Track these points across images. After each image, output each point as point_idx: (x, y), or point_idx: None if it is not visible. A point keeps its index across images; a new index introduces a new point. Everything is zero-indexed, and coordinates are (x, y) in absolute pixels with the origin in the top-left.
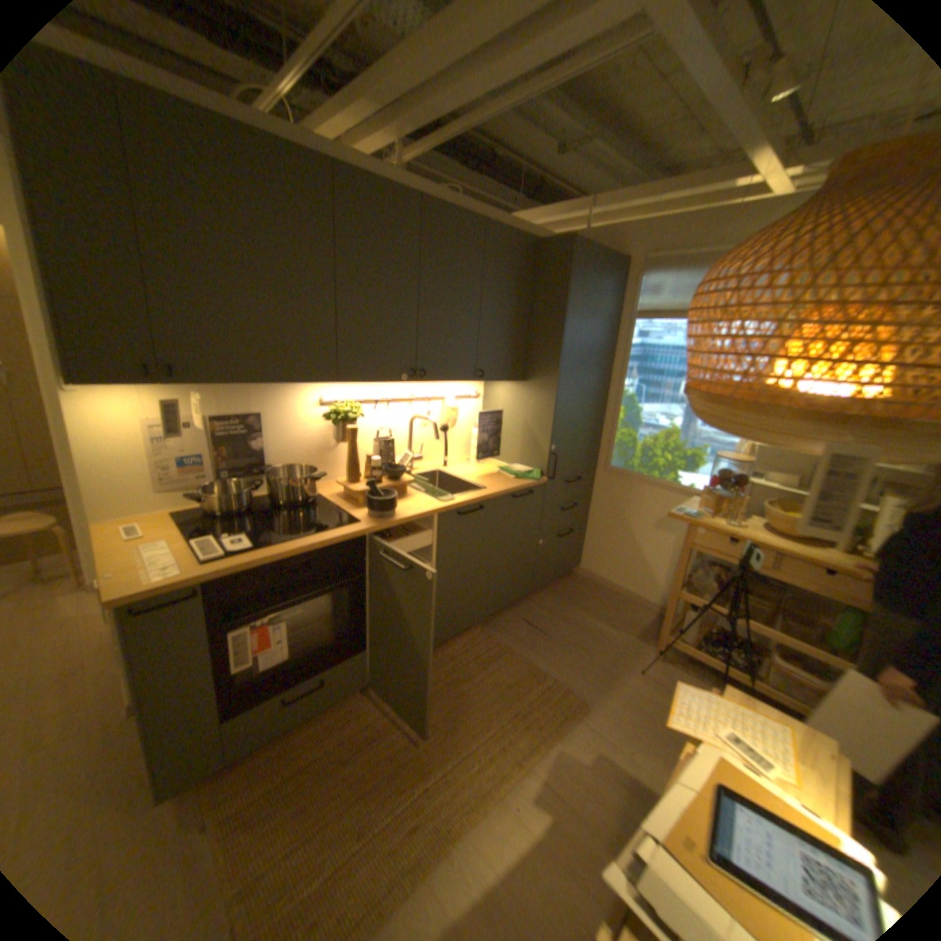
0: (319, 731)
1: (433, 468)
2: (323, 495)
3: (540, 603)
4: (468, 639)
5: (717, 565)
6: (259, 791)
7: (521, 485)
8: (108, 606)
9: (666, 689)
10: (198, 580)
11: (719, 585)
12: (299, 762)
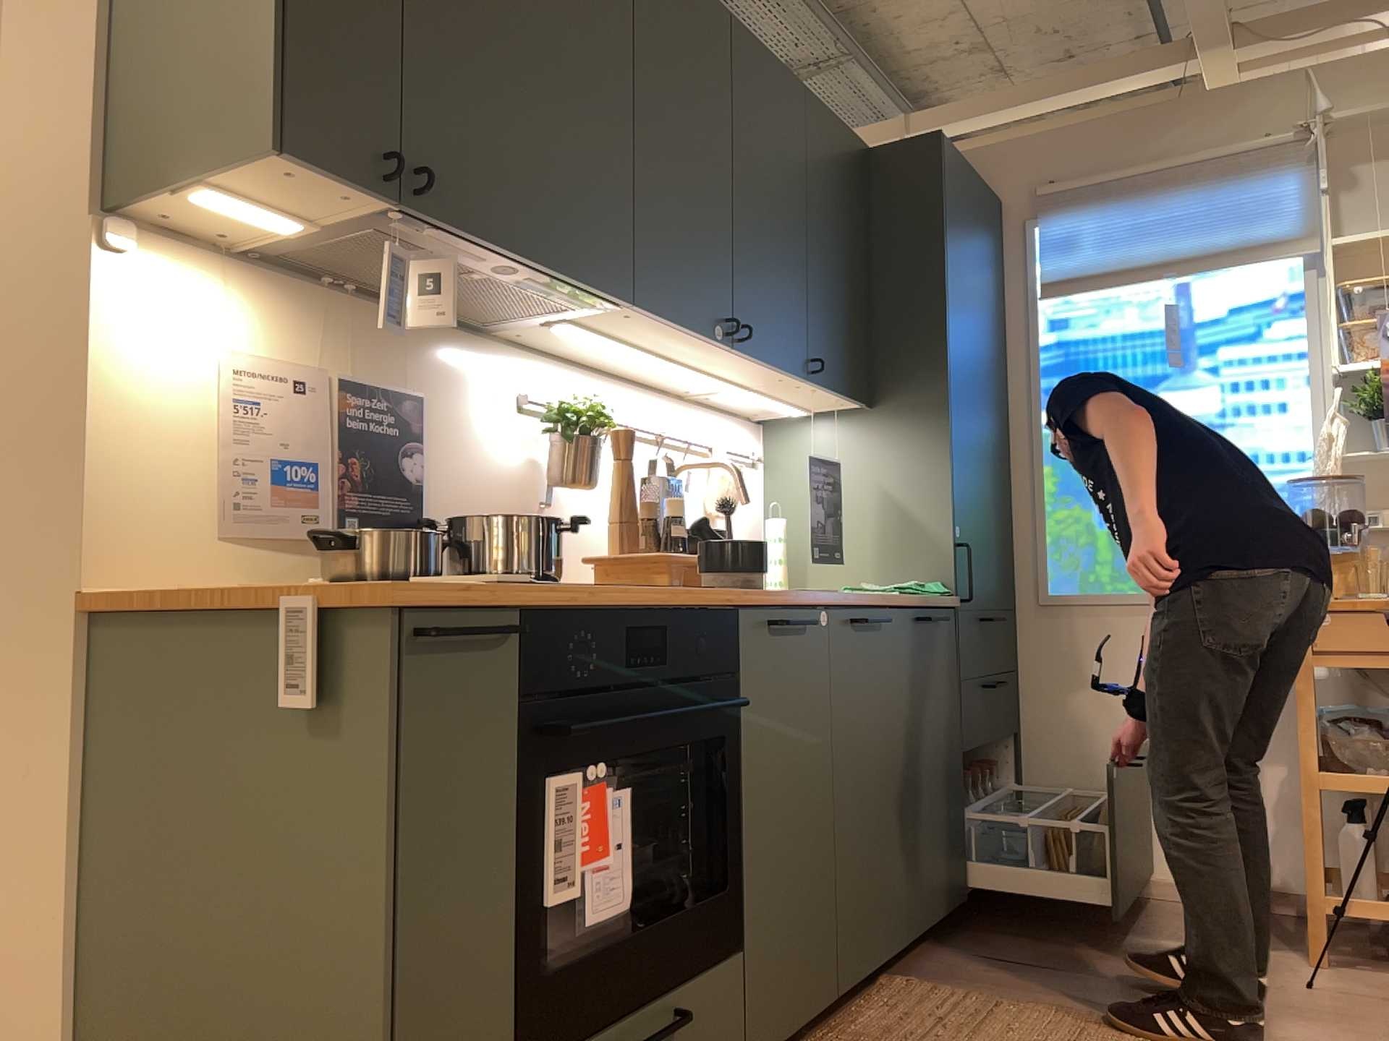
0: None
1: None
2: None
3: (992, 928)
4: (893, 996)
5: (1355, 717)
6: None
7: (926, 600)
8: (395, 593)
9: (1379, 999)
10: (523, 594)
11: (1386, 739)
12: None
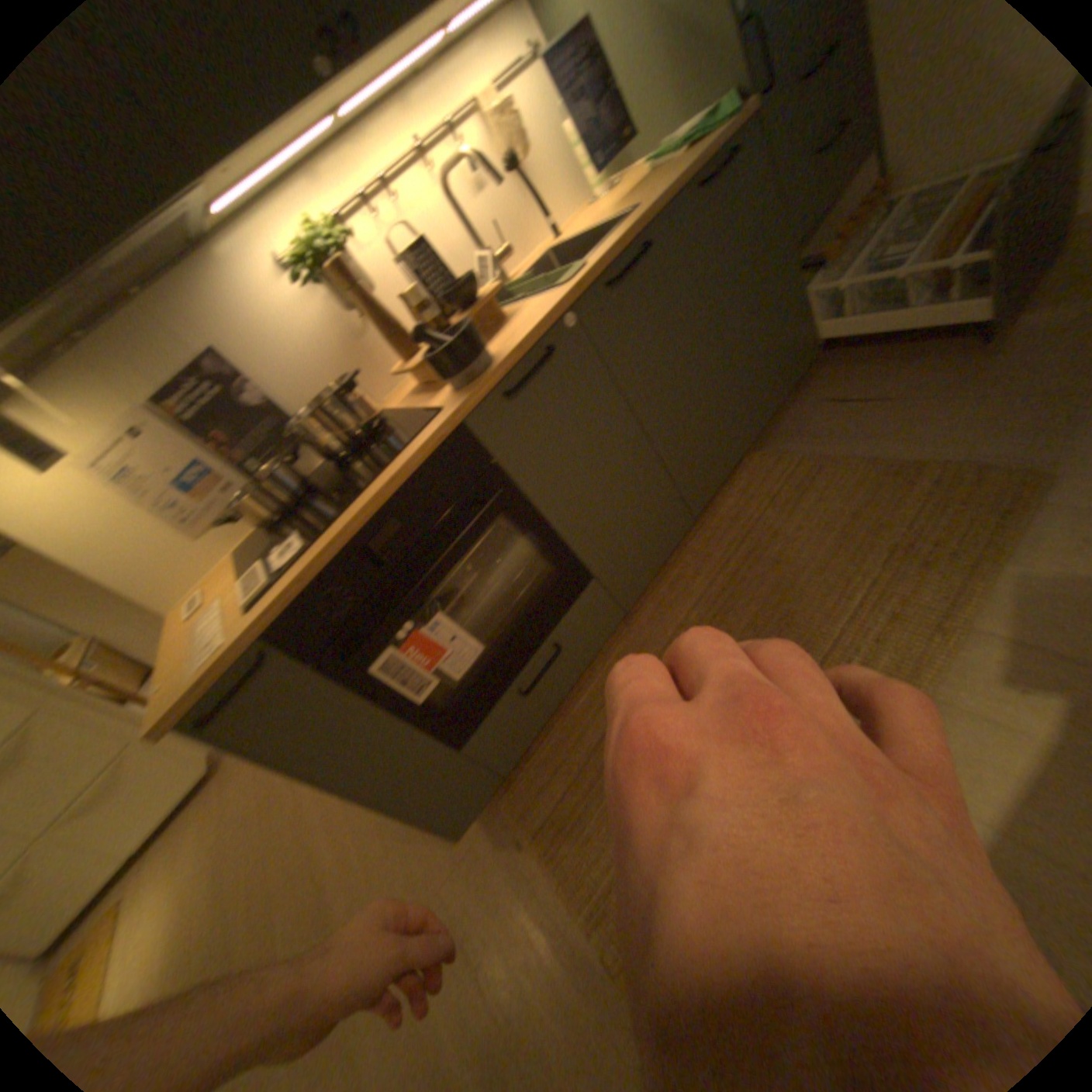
0: (596, 688)
1: (543, 250)
2: (396, 402)
3: (847, 355)
4: (747, 475)
5: None
6: (560, 783)
7: (710, 144)
8: (157, 731)
9: None
10: (249, 634)
11: None
12: (589, 733)
